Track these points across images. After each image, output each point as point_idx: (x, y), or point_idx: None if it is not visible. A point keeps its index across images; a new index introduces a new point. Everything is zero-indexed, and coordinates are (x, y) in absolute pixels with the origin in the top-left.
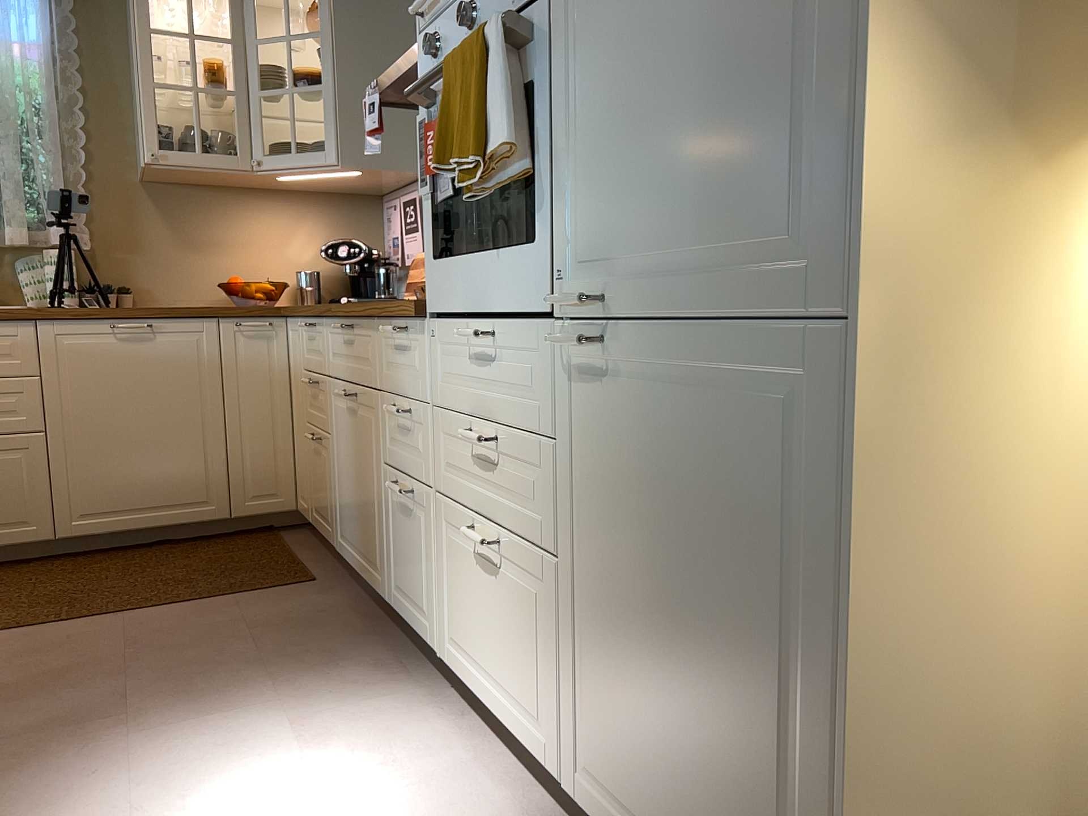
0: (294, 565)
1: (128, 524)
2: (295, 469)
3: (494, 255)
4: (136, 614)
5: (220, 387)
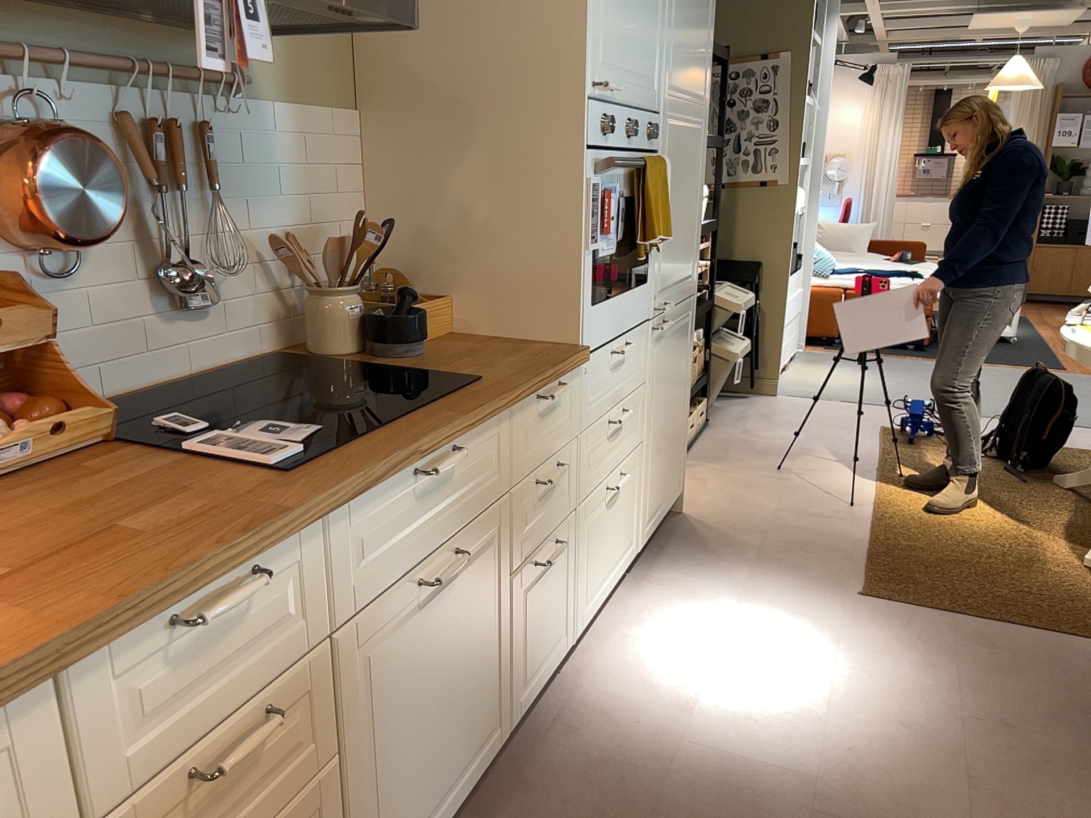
0: None
1: None
2: None
3: (629, 292)
4: None
5: None
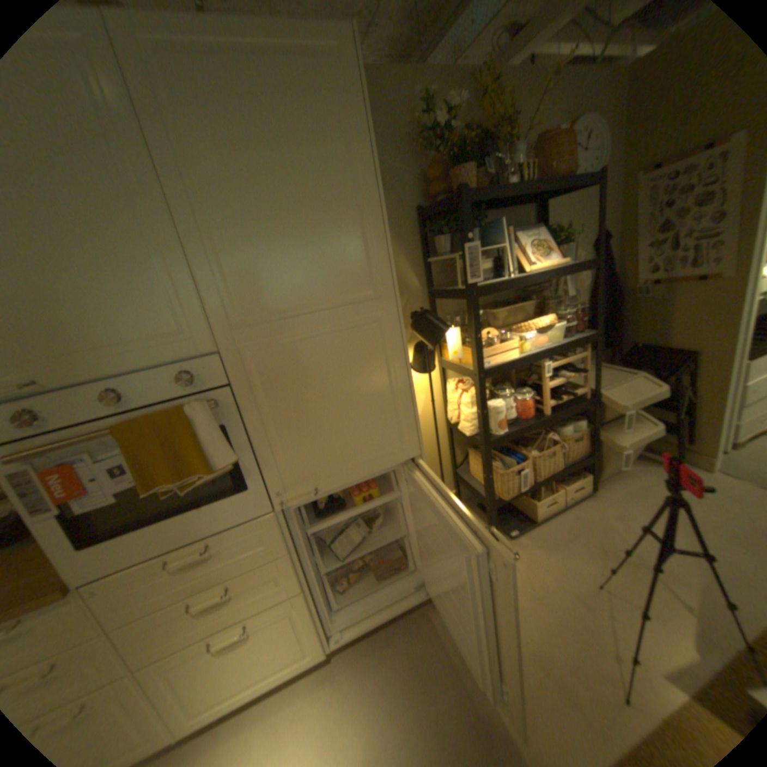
0: None
1: None
2: None
3: (189, 514)
4: None
5: None
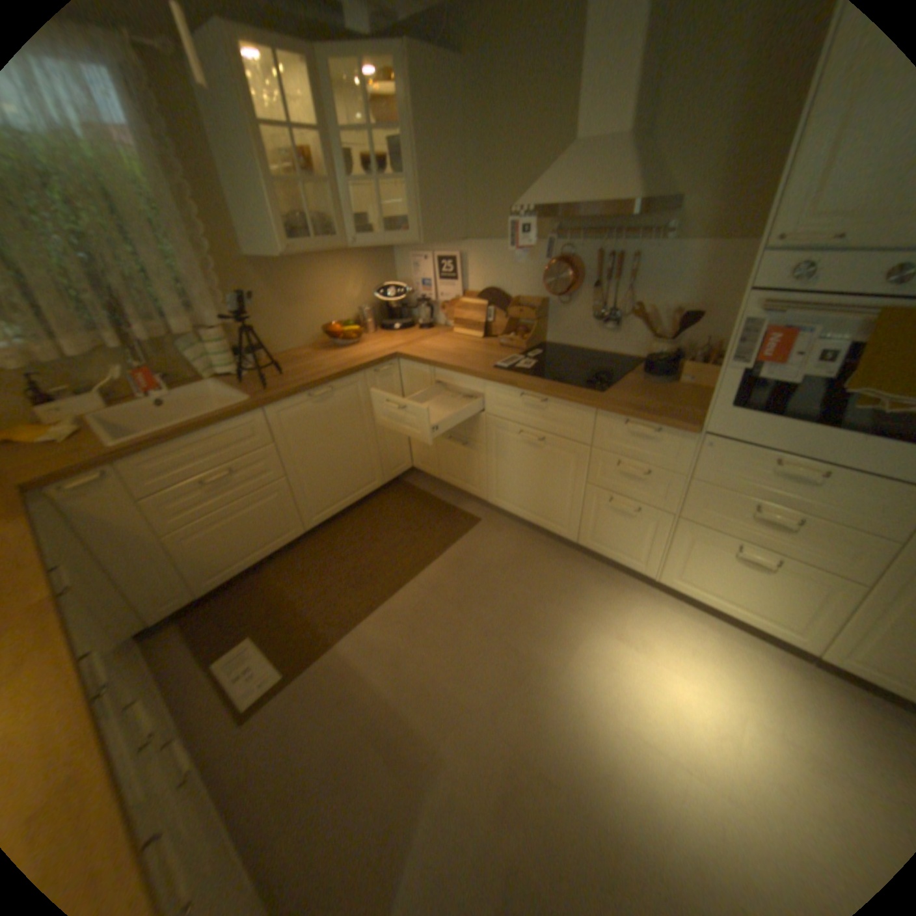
0: (452, 510)
1: (338, 509)
2: (412, 447)
3: (850, 433)
4: (420, 576)
5: (370, 414)
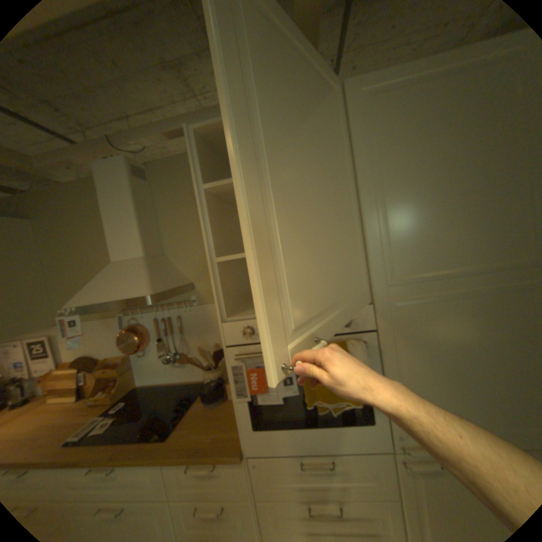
0: None
1: None
2: None
3: (327, 430)
4: None
5: None
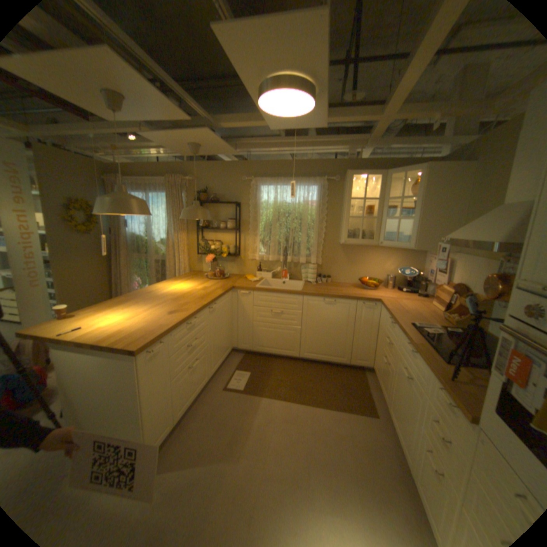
0: (370, 401)
1: (319, 358)
2: (376, 355)
3: None
4: (317, 409)
5: (354, 322)
